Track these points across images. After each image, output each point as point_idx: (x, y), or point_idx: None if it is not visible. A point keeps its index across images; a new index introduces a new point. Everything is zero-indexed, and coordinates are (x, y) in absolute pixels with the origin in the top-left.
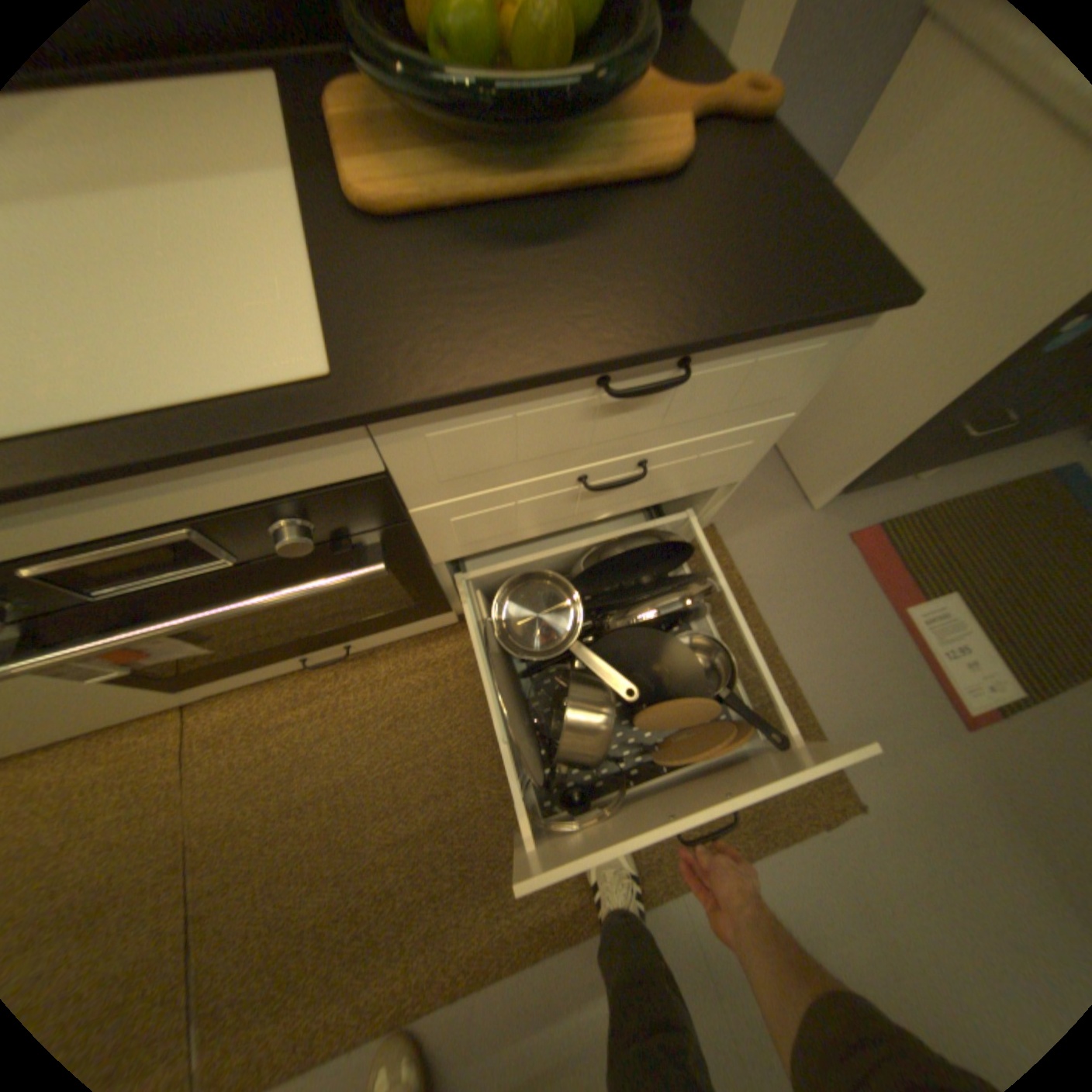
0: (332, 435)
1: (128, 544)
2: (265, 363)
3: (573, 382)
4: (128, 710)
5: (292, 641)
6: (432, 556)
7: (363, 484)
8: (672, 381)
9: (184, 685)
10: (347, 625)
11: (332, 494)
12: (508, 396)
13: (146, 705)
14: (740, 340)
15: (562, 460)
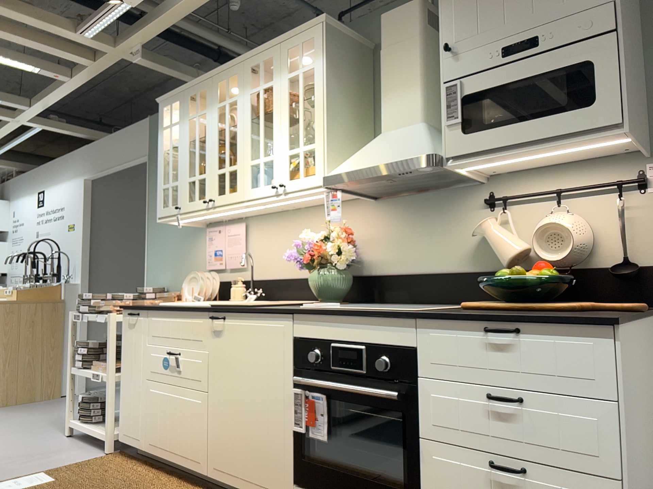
0: (408, 325)
1: (352, 348)
2: (407, 310)
3: (475, 327)
4: (275, 486)
5: (347, 475)
6: (420, 429)
7: (409, 353)
8: (506, 331)
9: (299, 481)
10: (370, 482)
11: (400, 353)
12: (454, 326)
13: (281, 488)
14: (531, 321)
15: (477, 375)
